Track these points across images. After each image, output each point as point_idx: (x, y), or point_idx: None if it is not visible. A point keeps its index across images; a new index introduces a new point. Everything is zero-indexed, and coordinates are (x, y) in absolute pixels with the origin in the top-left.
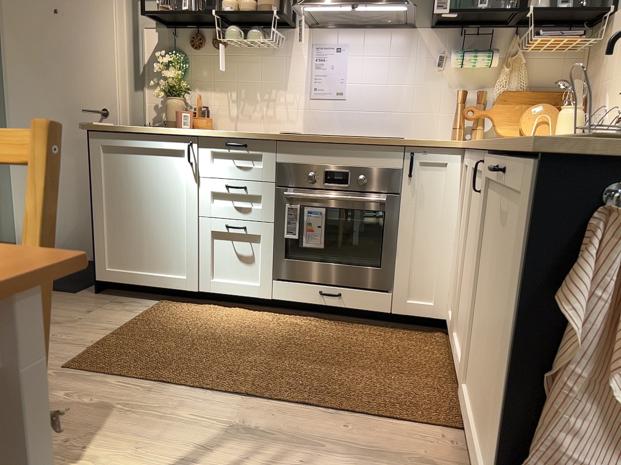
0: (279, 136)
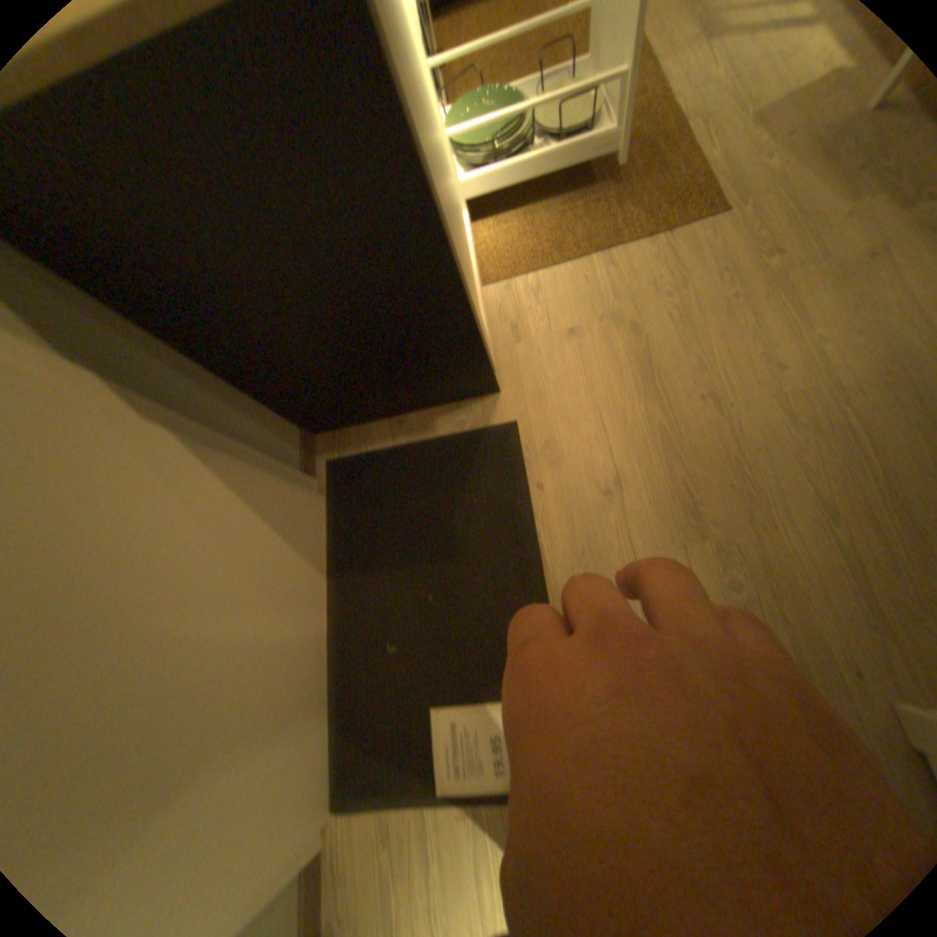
0: None
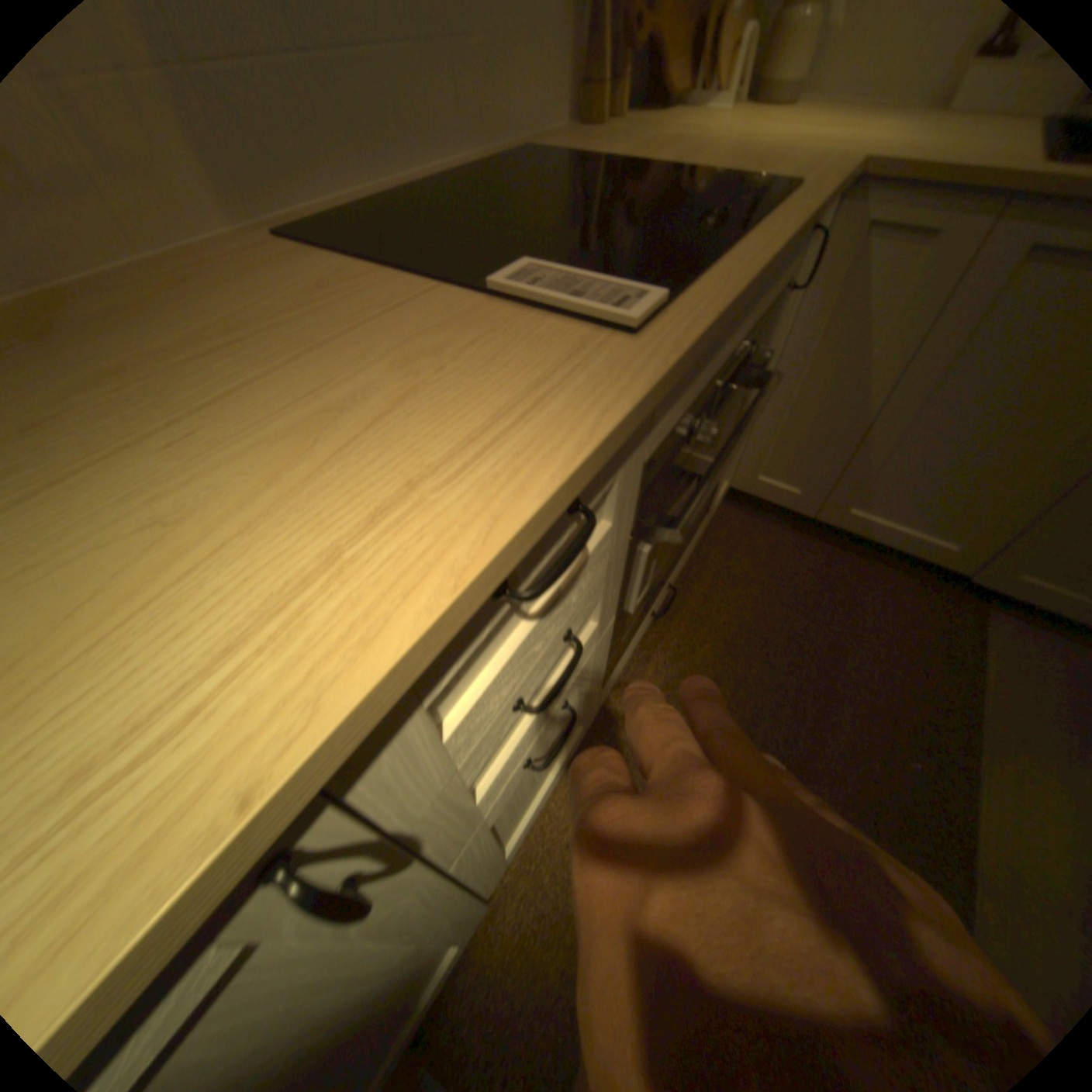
0: (684, 357)
